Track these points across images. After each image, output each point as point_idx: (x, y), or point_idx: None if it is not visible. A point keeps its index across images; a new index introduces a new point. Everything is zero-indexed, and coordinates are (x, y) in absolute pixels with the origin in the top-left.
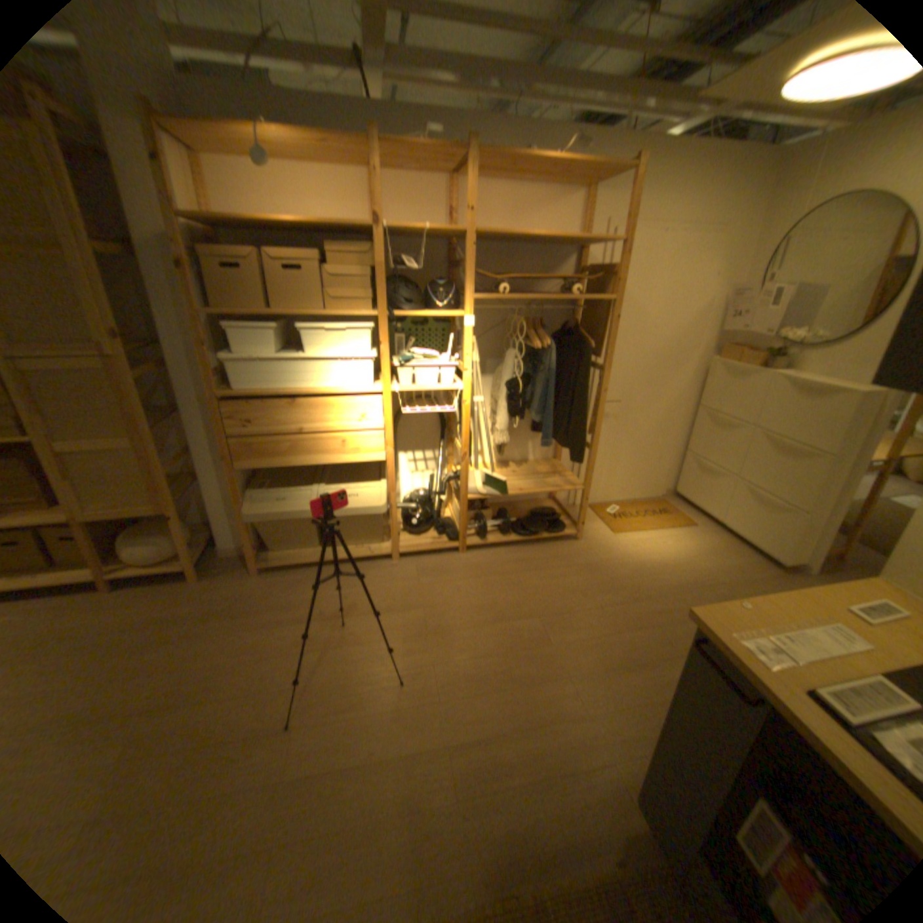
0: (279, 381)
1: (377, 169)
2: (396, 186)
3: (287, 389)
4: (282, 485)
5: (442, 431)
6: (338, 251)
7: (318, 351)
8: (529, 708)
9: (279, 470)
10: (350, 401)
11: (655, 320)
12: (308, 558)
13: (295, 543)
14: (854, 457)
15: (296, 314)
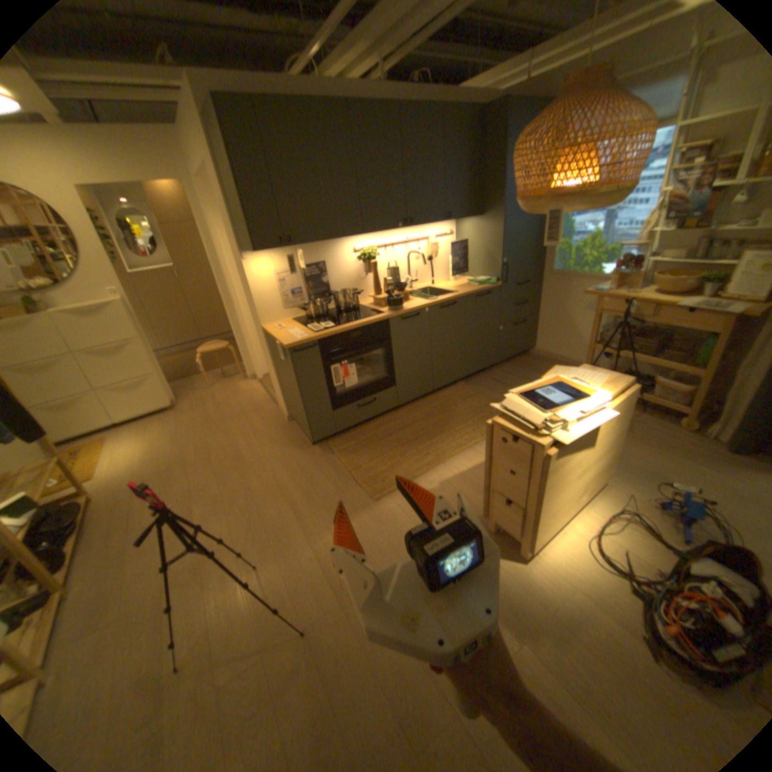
0: None
1: None
2: None
3: None
4: None
5: None
6: None
7: None
8: (265, 495)
9: None
10: None
11: None
12: None
13: None
14: (138, 337)
15: None
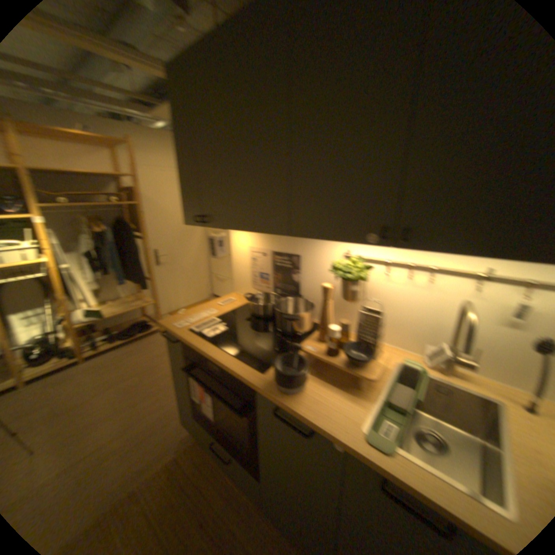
0: None
1: None
2: None
3: None
4: None
5: (41, 293)
6: None
7: None
8: (126, 420)
9: None
10: None
11: (170, 213)
12: None
13: None
14: None
15: None
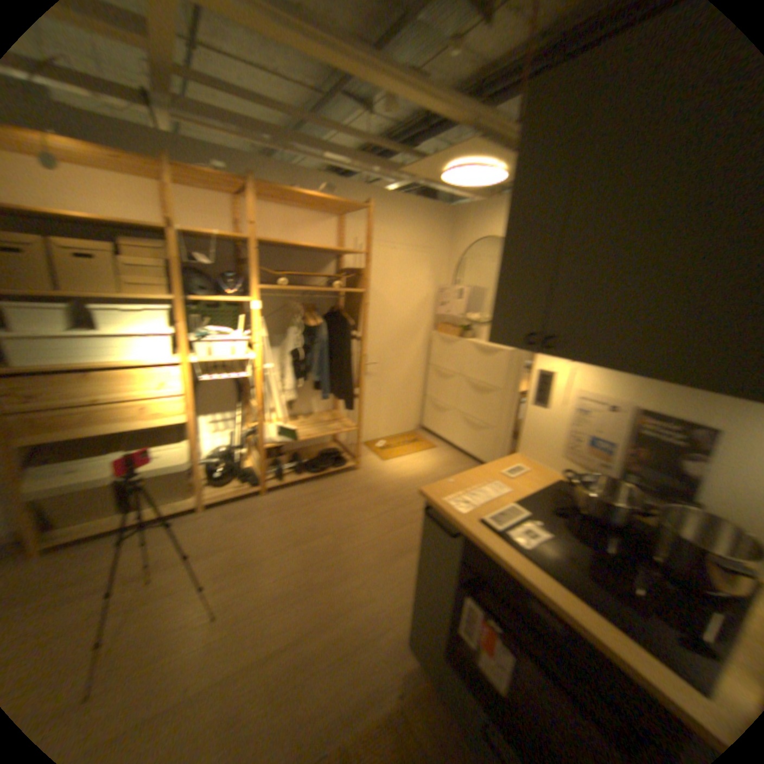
0: (64, 357)
1: (165, 183)
2: (183, 198)
3: (75, 364)
4: (67, 459)
5: (236, 394)
6: (129, 245)
7: (109, 329)
8: (324, 606)
9: (62, 445)
10: (145, 372)
11: (392, 308)
12: (100, 528)
13: (84, 516)
14: (510, 390)
15: (83, 295)
